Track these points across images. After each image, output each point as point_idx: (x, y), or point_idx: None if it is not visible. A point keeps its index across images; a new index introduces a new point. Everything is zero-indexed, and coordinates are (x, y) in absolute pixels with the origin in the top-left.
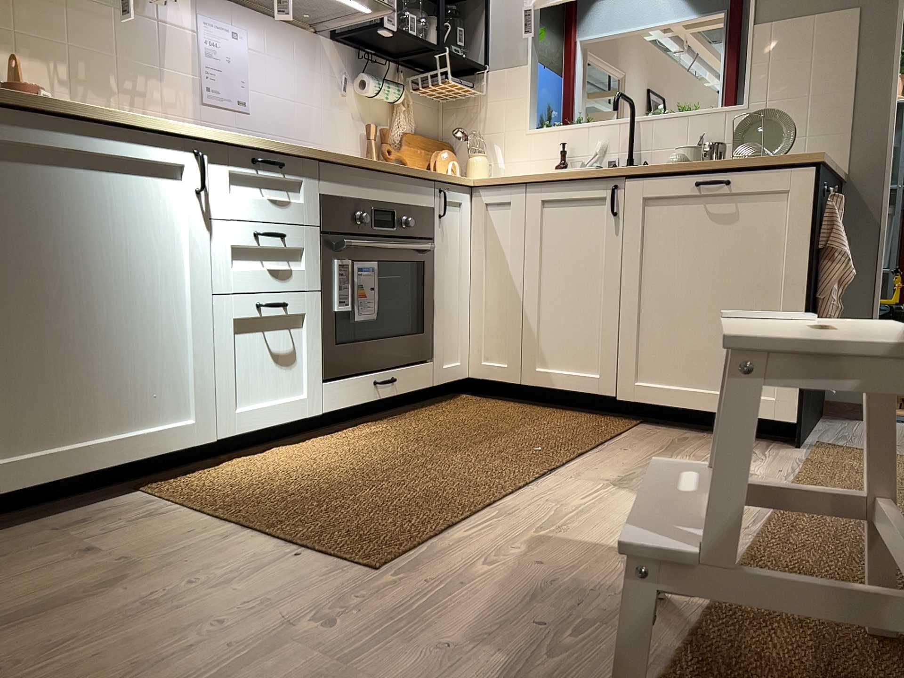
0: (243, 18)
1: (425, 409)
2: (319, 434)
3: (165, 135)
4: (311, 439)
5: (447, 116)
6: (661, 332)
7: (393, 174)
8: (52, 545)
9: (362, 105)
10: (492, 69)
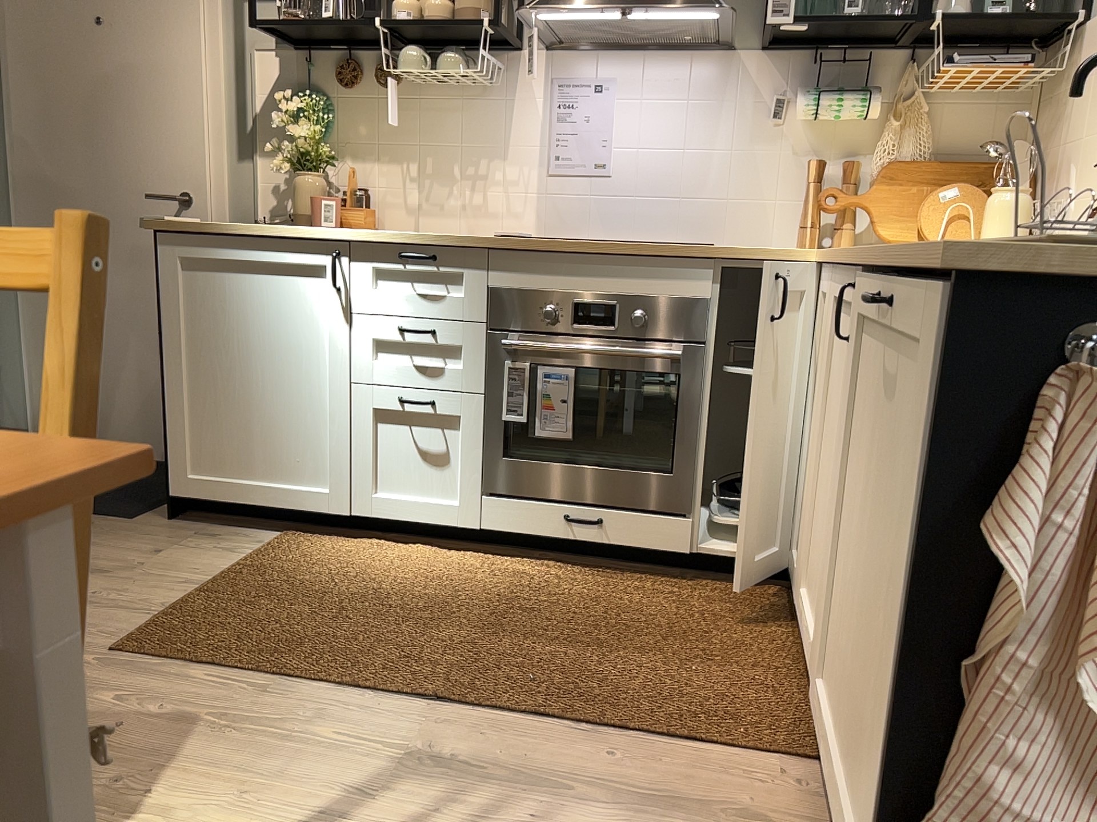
0: (609, 62)
1: (677, 582)
2: (501, 554)
3: (306, 240)
4: (477, 554)
5: (1038, 115)
6: (847, 612)
7: (616, 257)
8: (170, 540)
9: (813, 132)
10: (1092, 16)
